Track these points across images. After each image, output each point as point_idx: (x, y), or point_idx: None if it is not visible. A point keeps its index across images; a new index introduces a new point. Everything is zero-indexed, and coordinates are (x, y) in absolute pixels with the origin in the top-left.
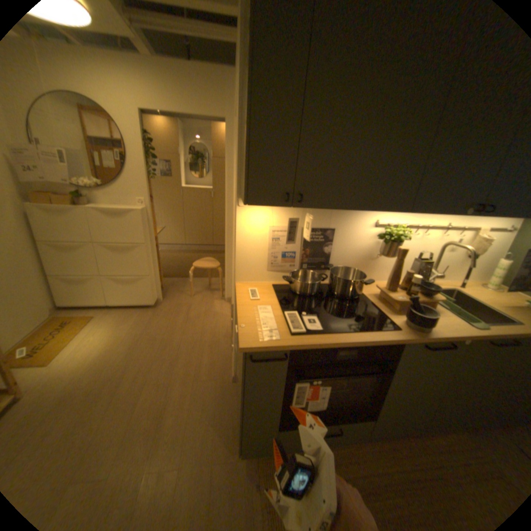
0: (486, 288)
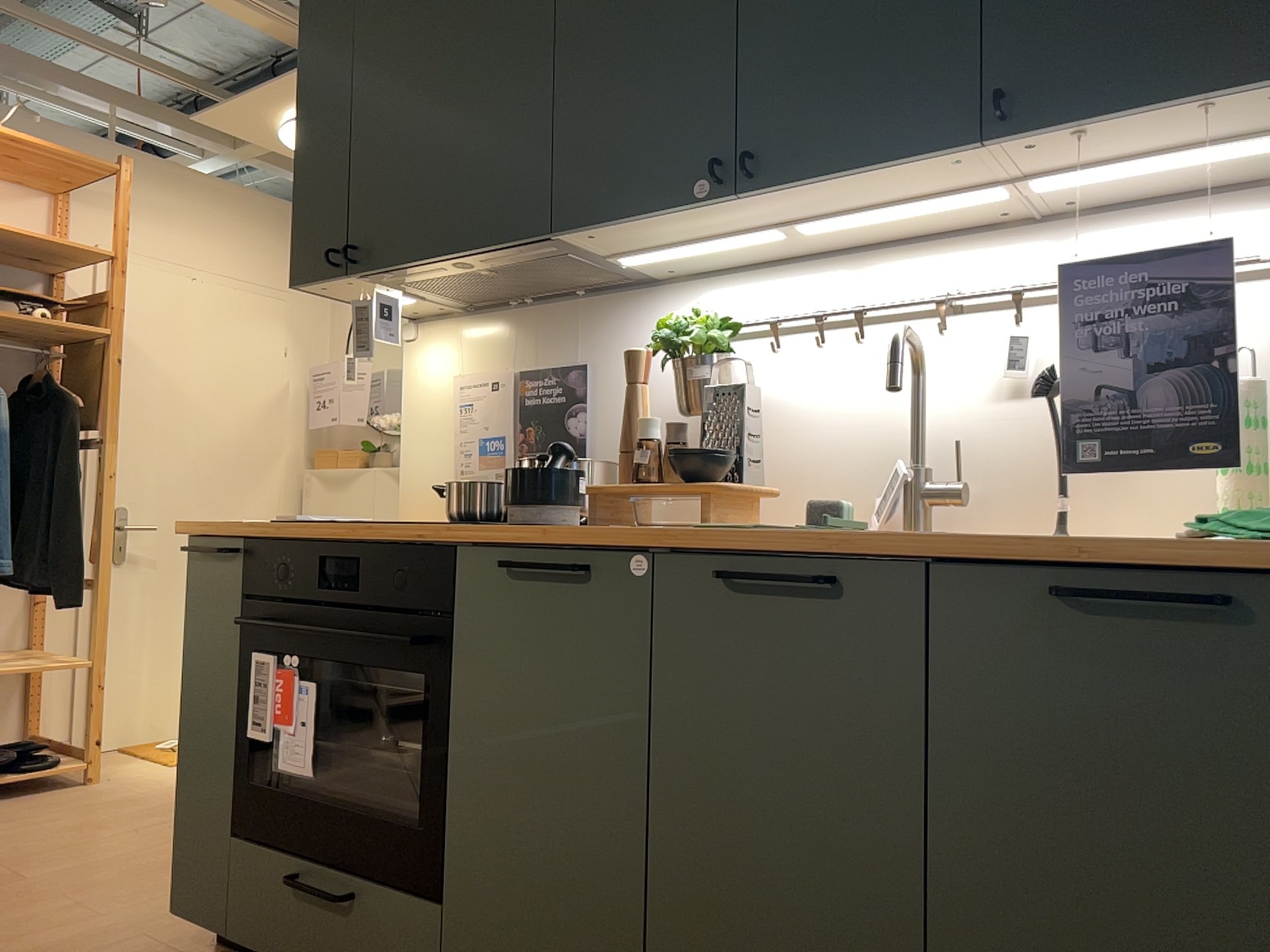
0: None
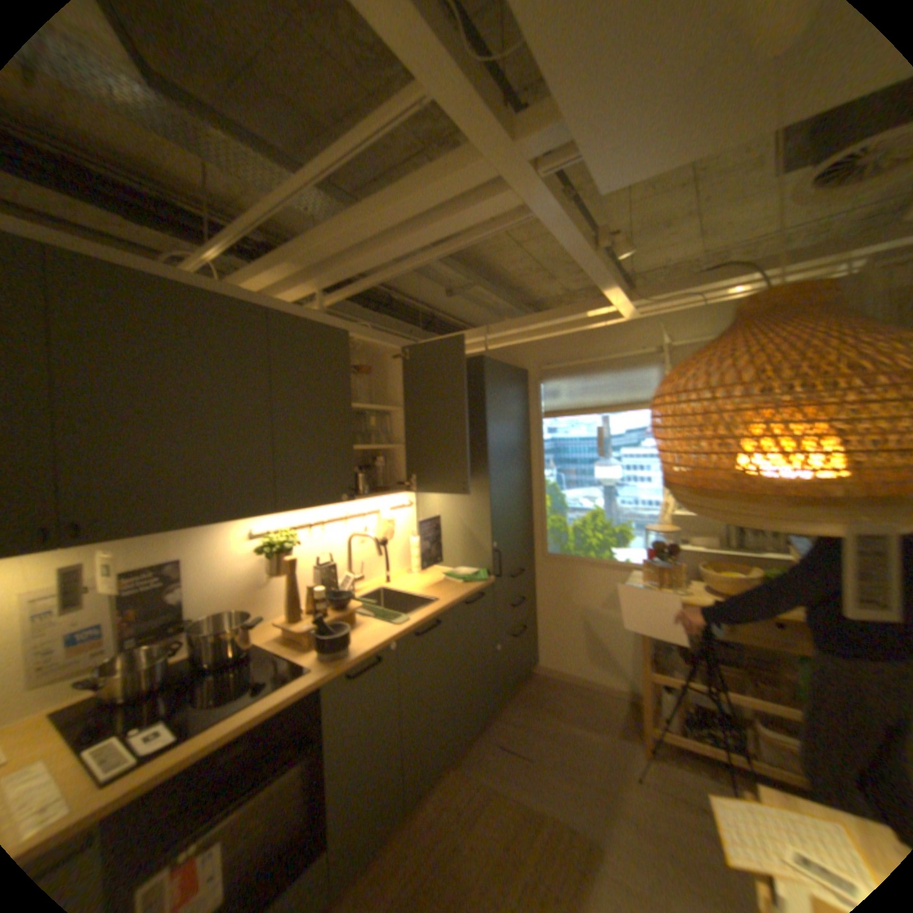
0: (411, 576)
